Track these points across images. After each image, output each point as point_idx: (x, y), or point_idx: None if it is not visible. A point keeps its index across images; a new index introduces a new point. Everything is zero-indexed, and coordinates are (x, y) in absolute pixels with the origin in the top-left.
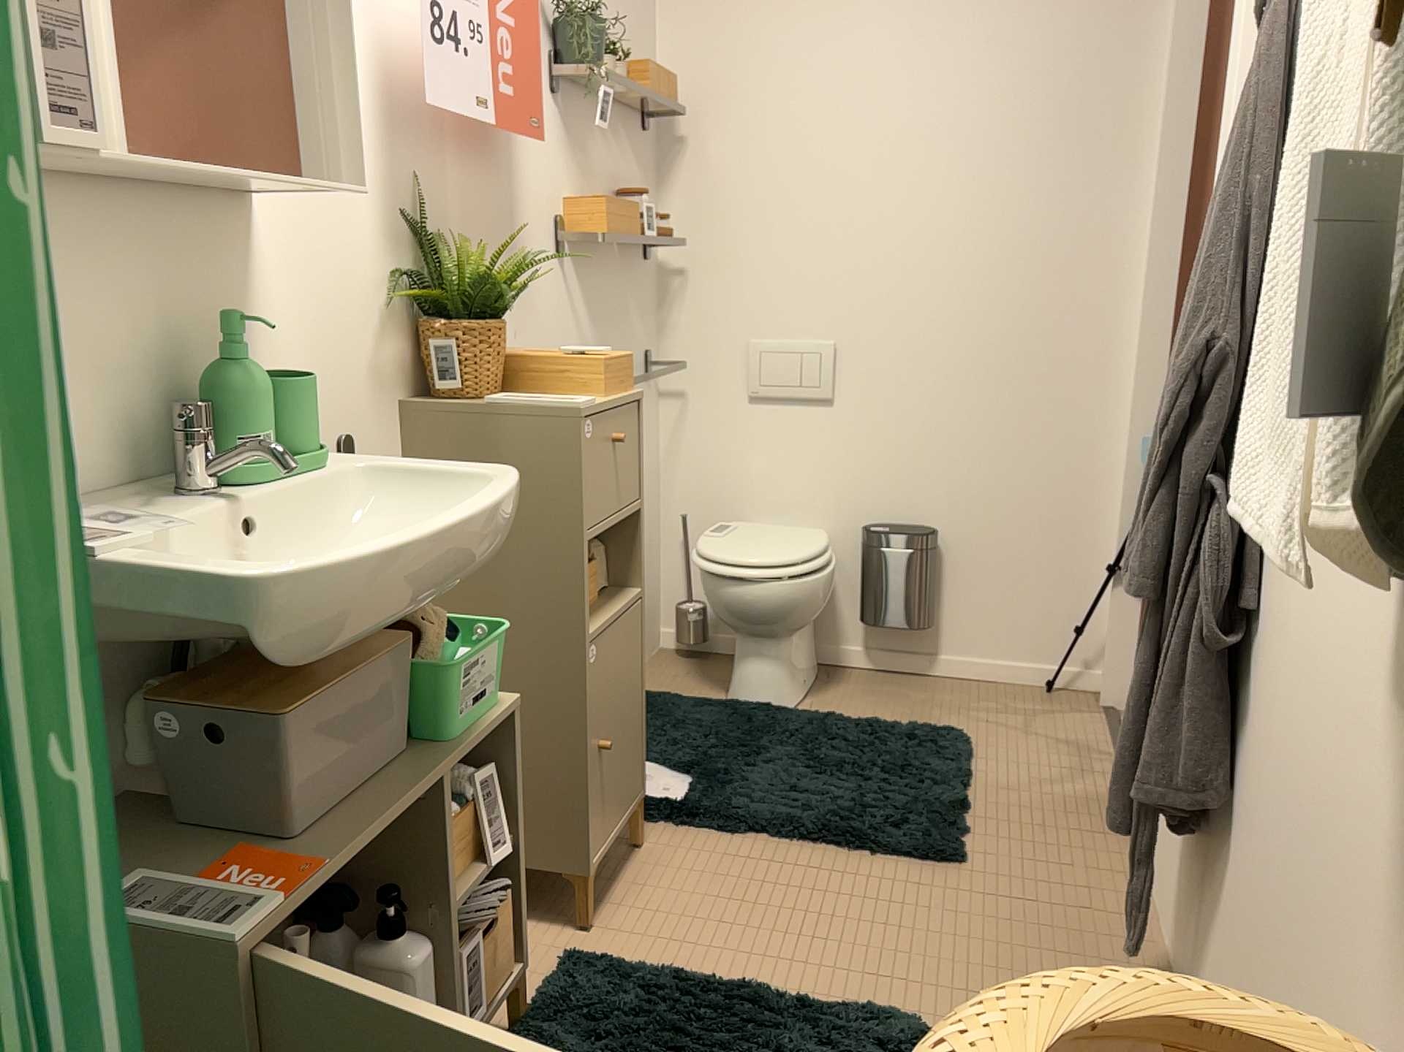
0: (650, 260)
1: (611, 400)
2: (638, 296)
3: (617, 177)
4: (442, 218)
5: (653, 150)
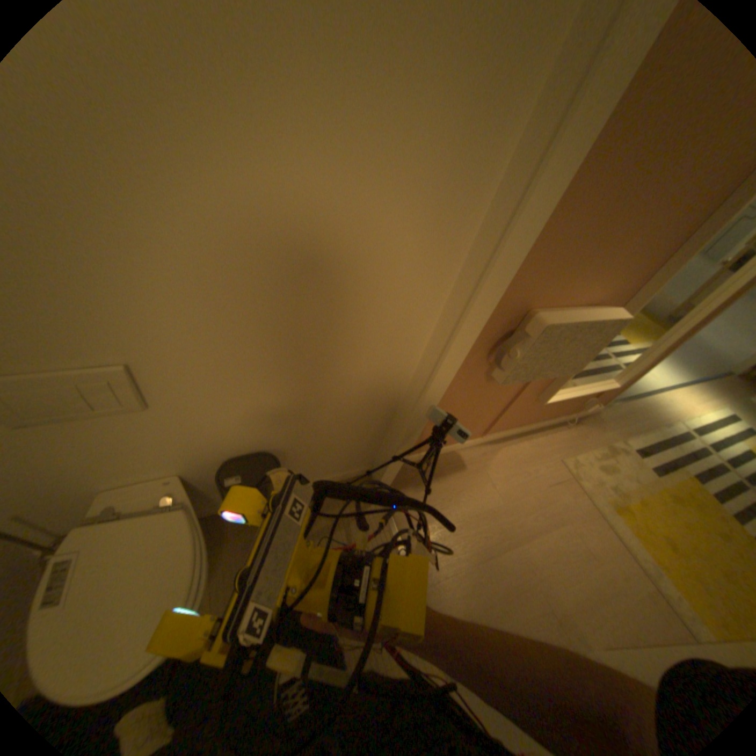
0: None
1: None
2: None
3: None
4: None
5: None
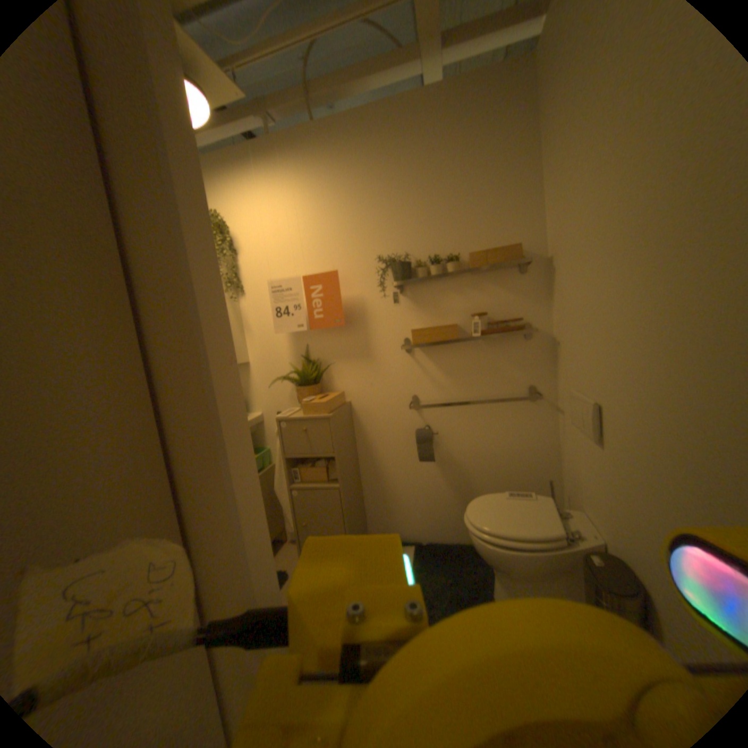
0: (538, 335)
1: (302, 417)
2: (516, 357)
3: (479, 304)
4: (321, 352)
5: (542, 274)
